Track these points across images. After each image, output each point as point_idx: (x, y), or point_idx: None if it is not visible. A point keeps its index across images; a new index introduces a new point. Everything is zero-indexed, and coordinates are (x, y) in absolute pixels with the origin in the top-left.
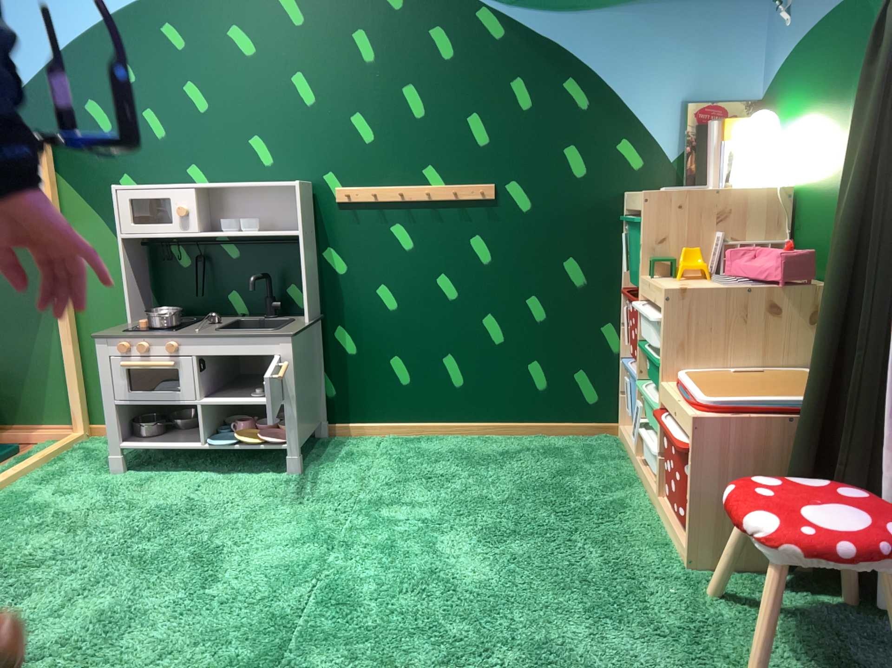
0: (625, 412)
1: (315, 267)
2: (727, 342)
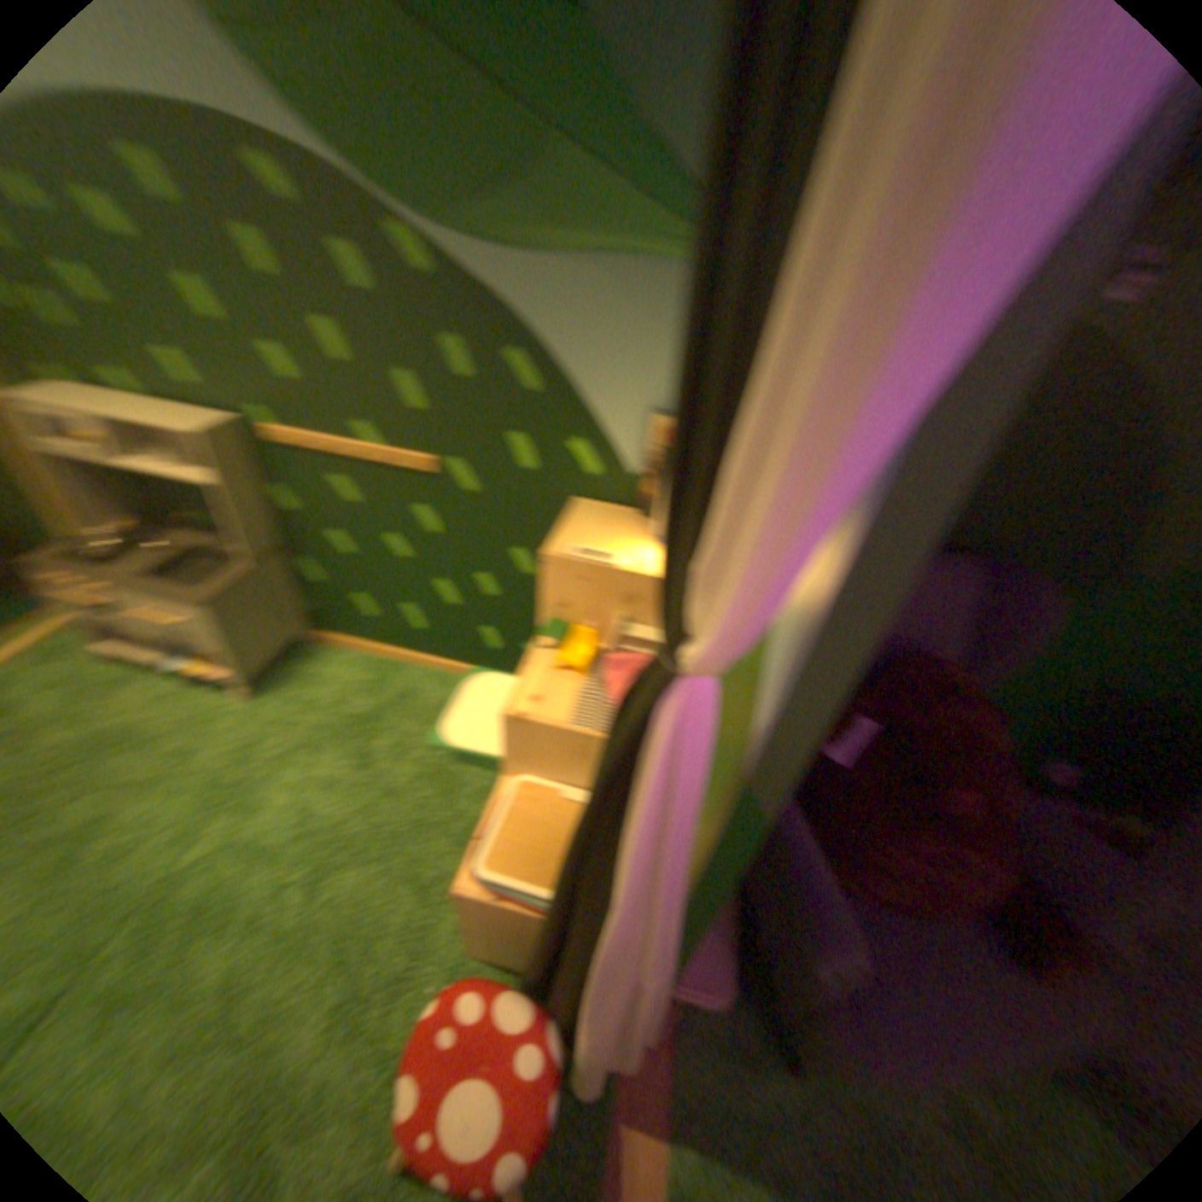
0: None
1: (259, 502)
2: (561, 770)
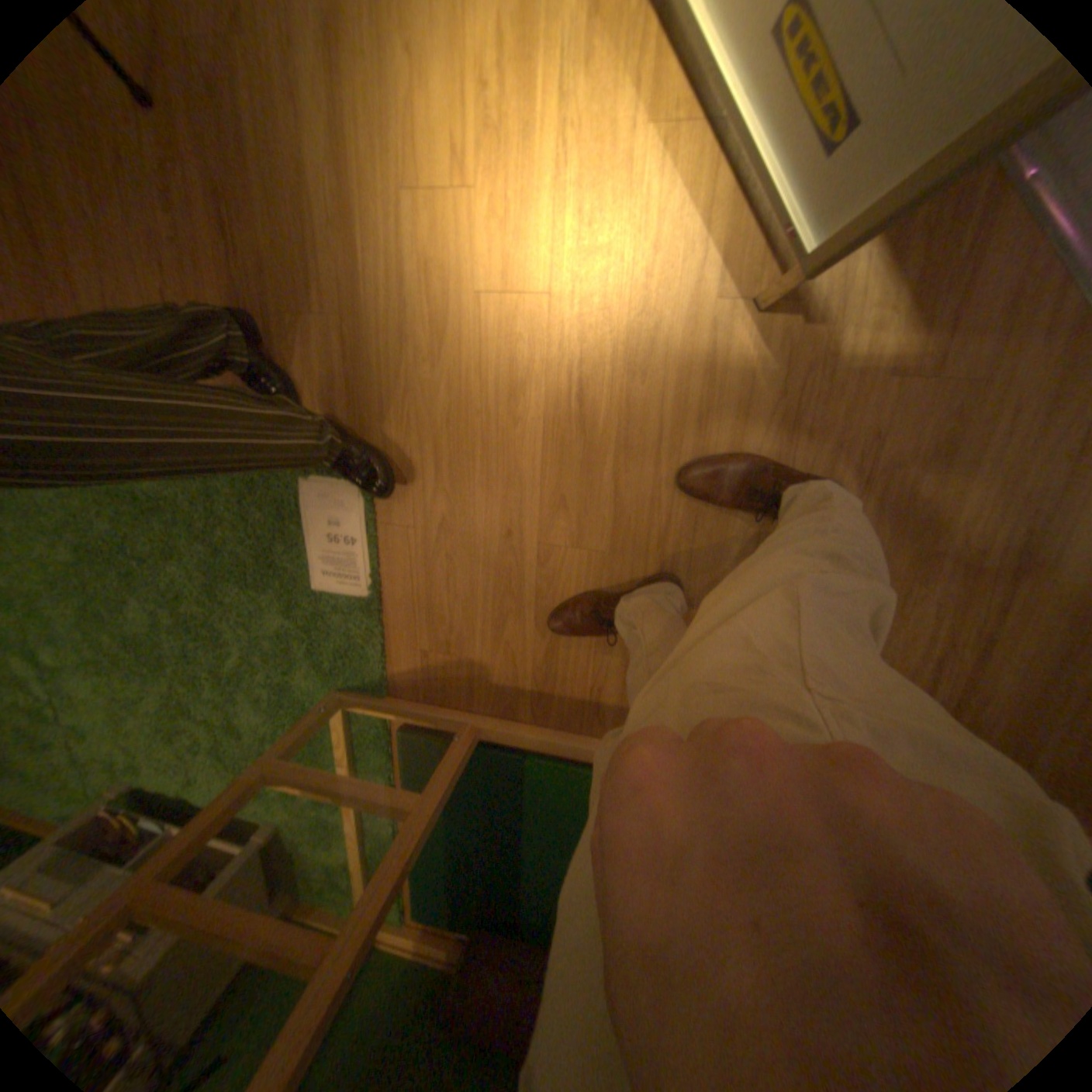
0: None
1: None
2: None
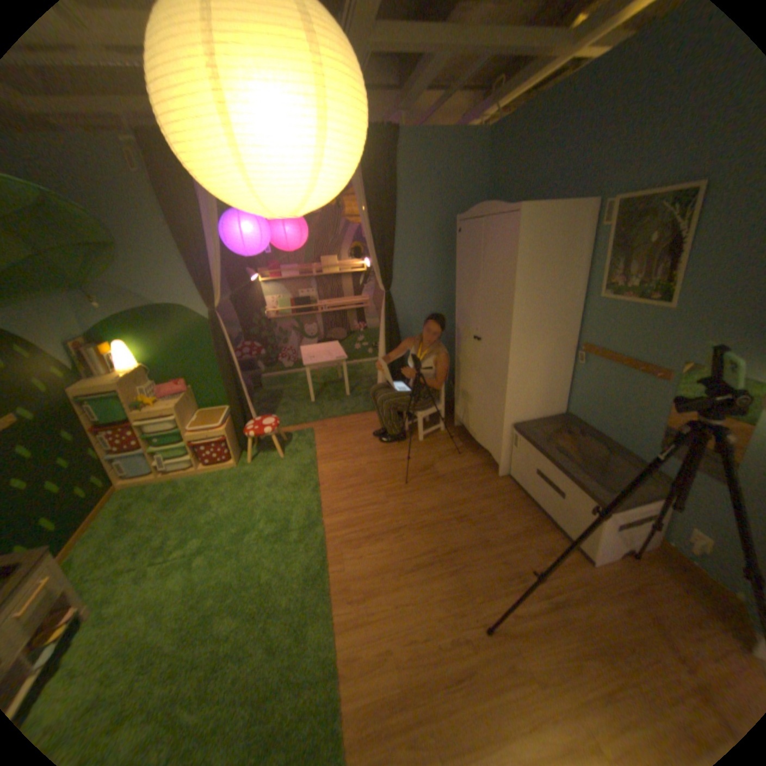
0: (113, 479)
1: None
2: (186, 414)
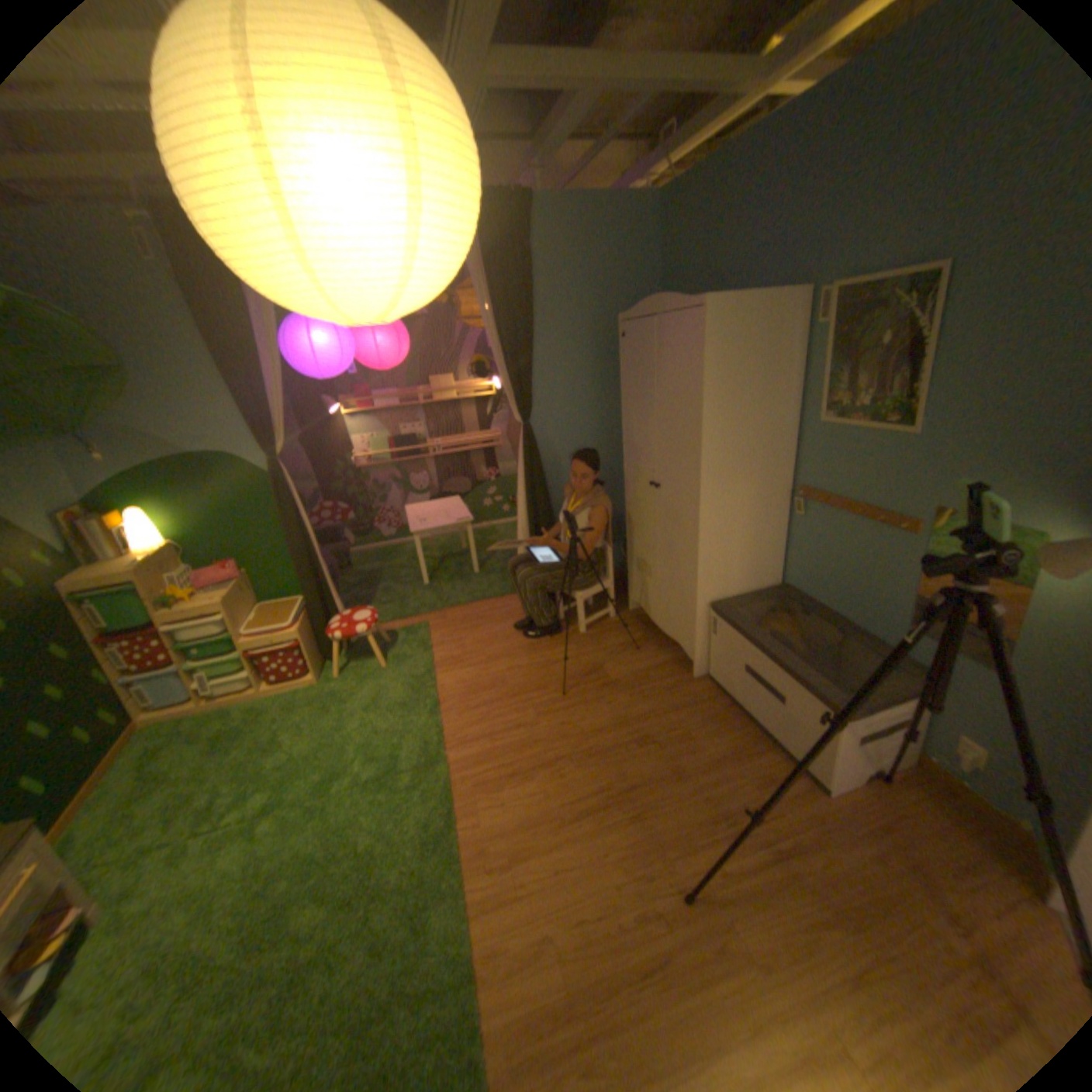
0: (133, 713)
1: None
2: (239, 612)
